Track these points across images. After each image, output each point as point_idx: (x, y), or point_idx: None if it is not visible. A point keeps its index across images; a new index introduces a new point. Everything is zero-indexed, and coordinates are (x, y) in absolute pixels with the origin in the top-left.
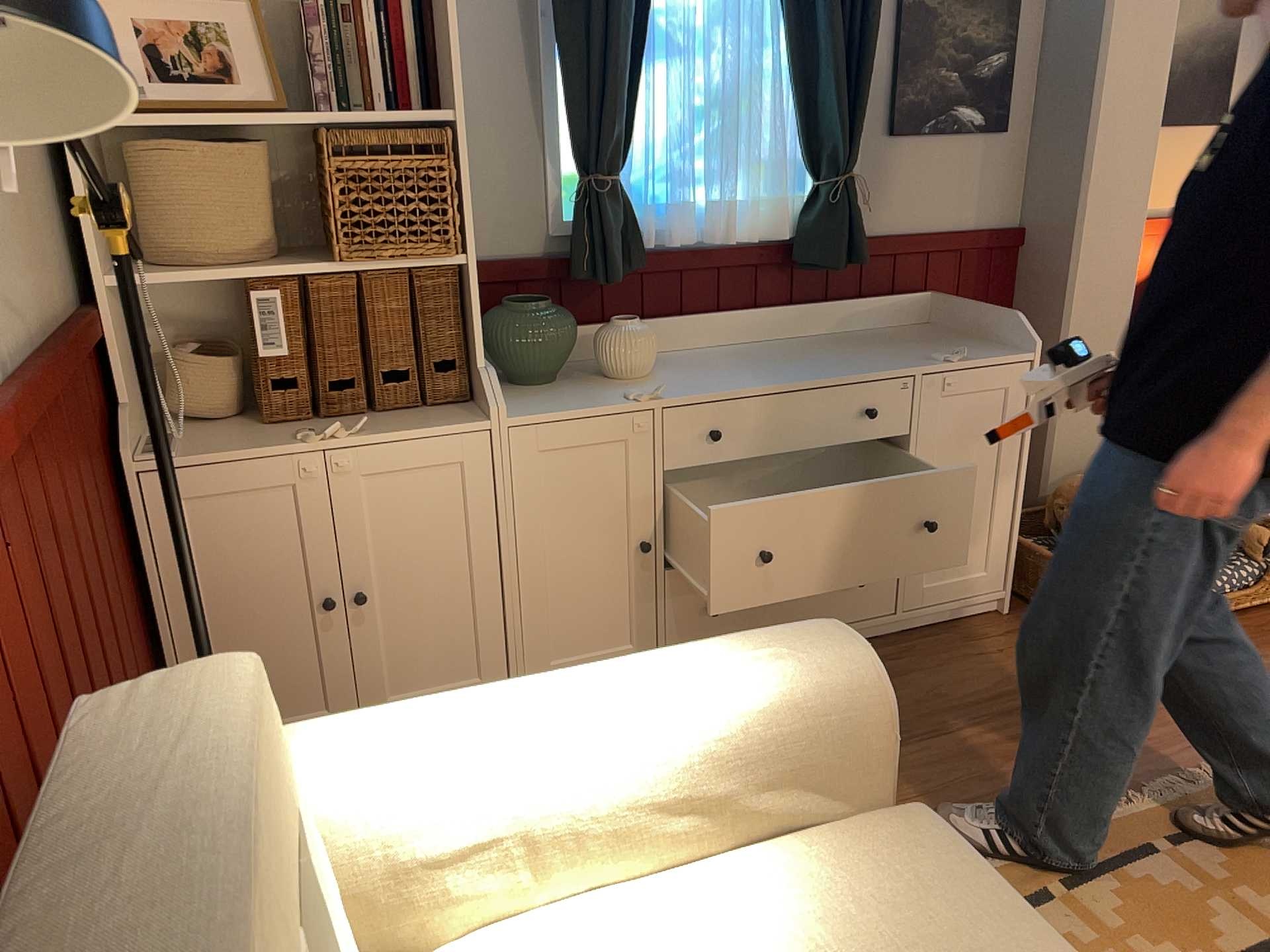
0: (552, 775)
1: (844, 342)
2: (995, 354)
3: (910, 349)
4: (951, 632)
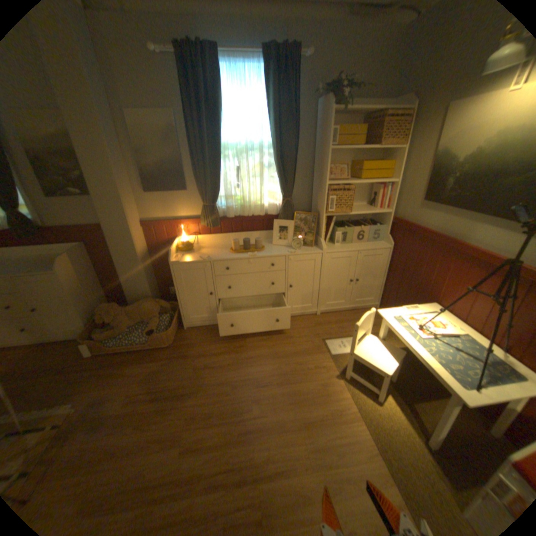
0: None
1: (37, 259)
2: (46, 270)
3: (38, 265)
4: (65, 344)
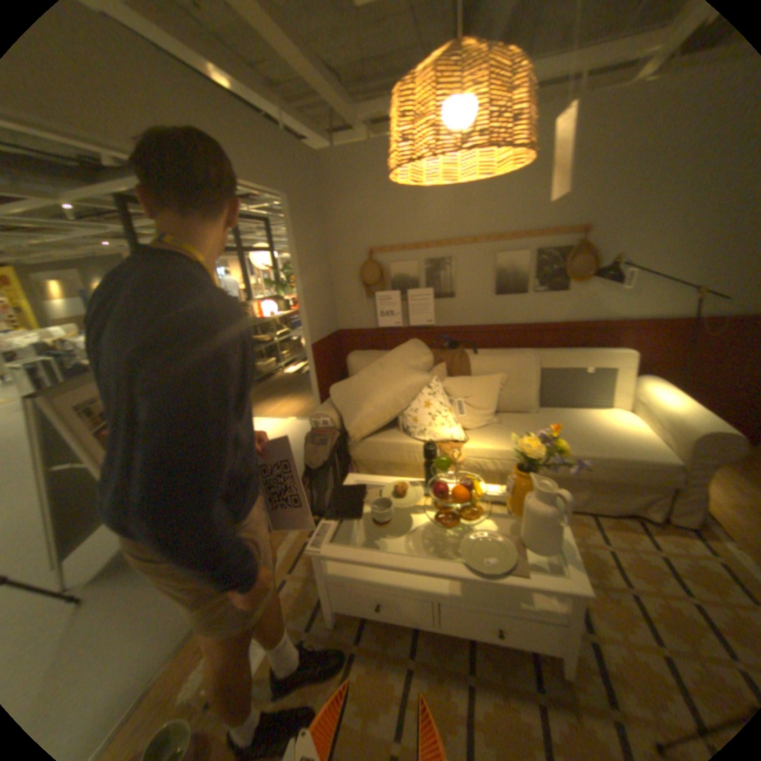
0: (657, 402)
1: None
2: None
3: None
4: None
